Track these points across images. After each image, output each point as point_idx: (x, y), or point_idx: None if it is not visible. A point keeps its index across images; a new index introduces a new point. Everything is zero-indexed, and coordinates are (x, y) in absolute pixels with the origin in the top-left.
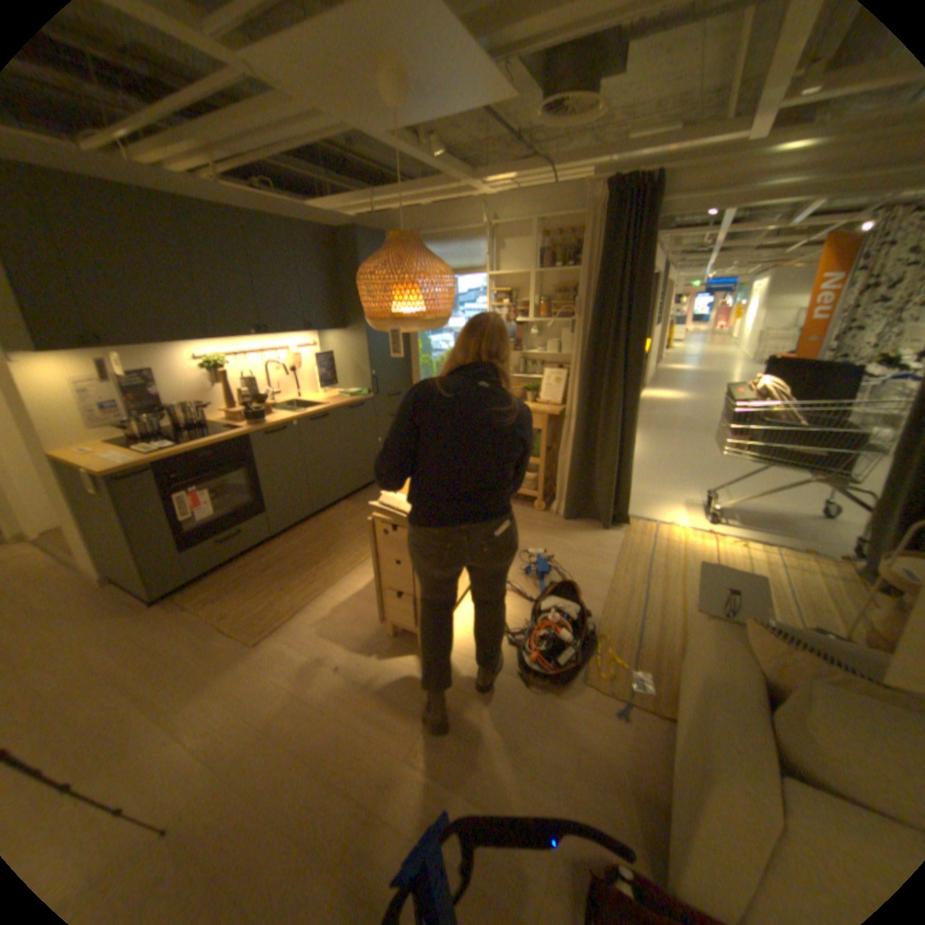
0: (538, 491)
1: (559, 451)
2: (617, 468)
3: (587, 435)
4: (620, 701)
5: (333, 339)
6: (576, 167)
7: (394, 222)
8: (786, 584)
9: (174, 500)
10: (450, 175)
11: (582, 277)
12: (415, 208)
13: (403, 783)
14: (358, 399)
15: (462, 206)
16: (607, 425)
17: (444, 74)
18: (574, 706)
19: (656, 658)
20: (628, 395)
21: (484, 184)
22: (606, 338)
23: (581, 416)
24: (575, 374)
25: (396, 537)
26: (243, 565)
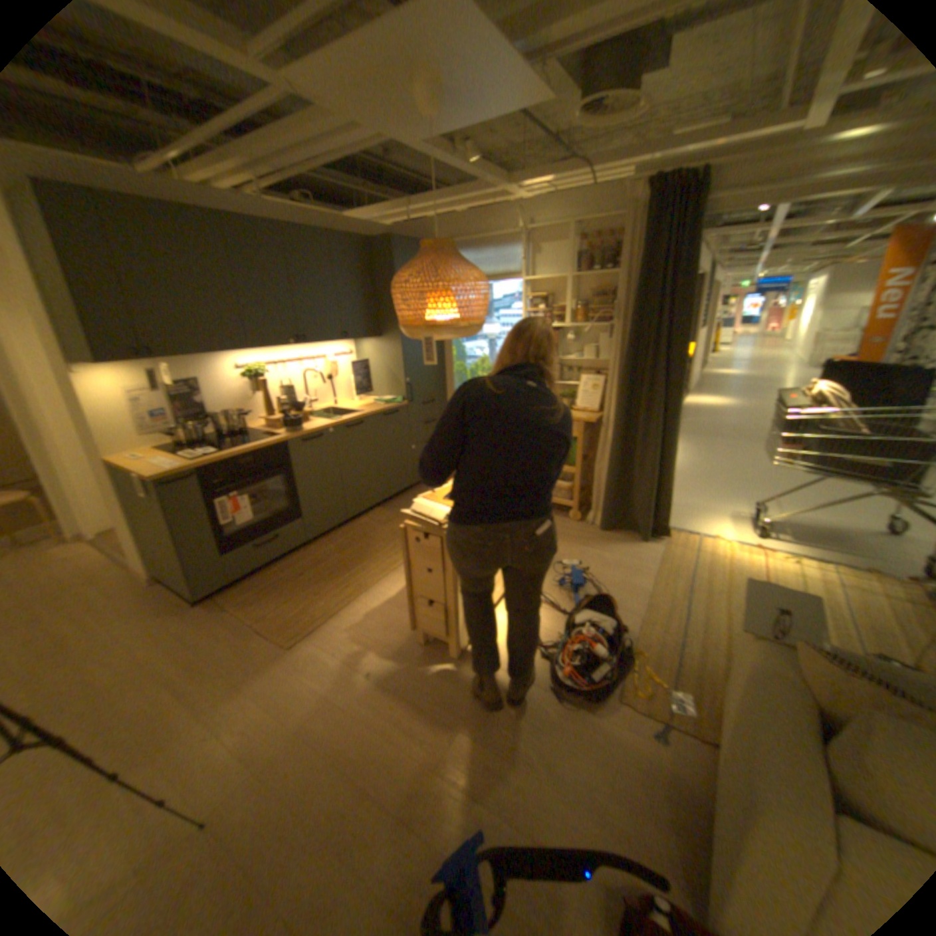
0: (574, 500)
1: (596, 459)
2: (657, 478)
3: (625, 443)
4: (658, 722)
5: (368, 347)
6: (616, 167)
7: (429, 230)
8: (844, 605)
9: (216, 505)
10: (486, 180)
11: (621, 280)
12: (450, 215)
13: (431, 794)
14: (392, 407)
15: (497, 211)
16: (647, 433)
17: (479, 80)
18: (609, 725)
19: (698, 678)
20: (669, 402)
21: (520, 188)
22: (647, 343)
23: (619, 423)
24: (613, 380)
25: (427, 545)
26: (279, 569)
